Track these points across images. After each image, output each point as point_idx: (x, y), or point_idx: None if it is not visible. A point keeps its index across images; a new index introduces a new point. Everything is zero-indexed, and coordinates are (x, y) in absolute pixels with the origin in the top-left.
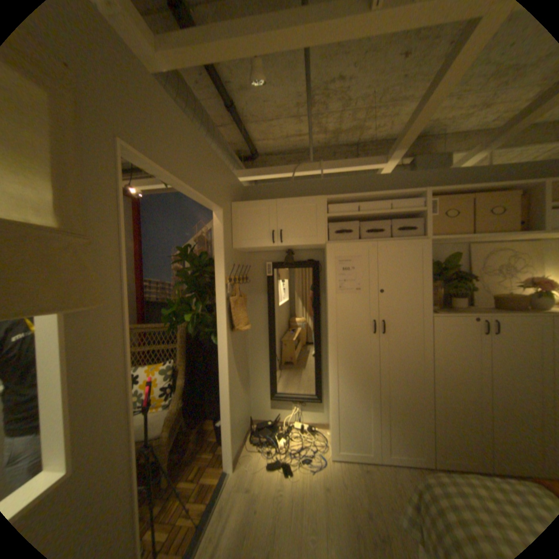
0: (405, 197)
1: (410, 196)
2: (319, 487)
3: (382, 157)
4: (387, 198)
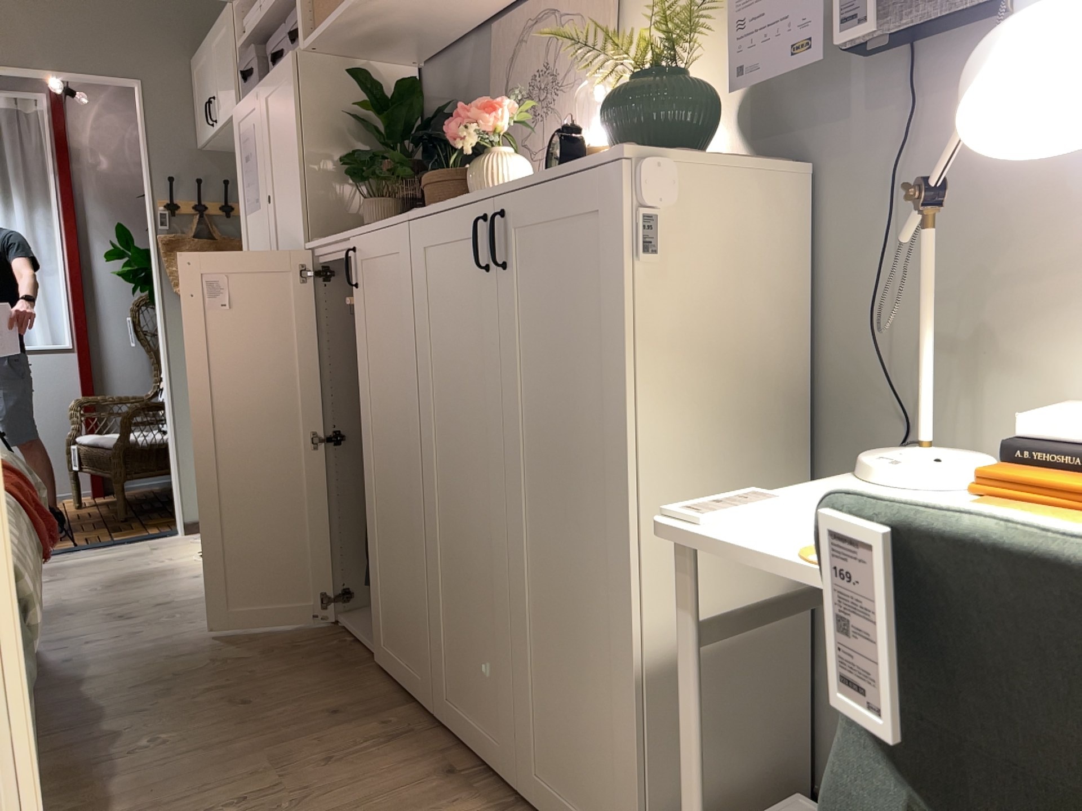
0: None
1: None
2: (199, 572)
3: None
4: None
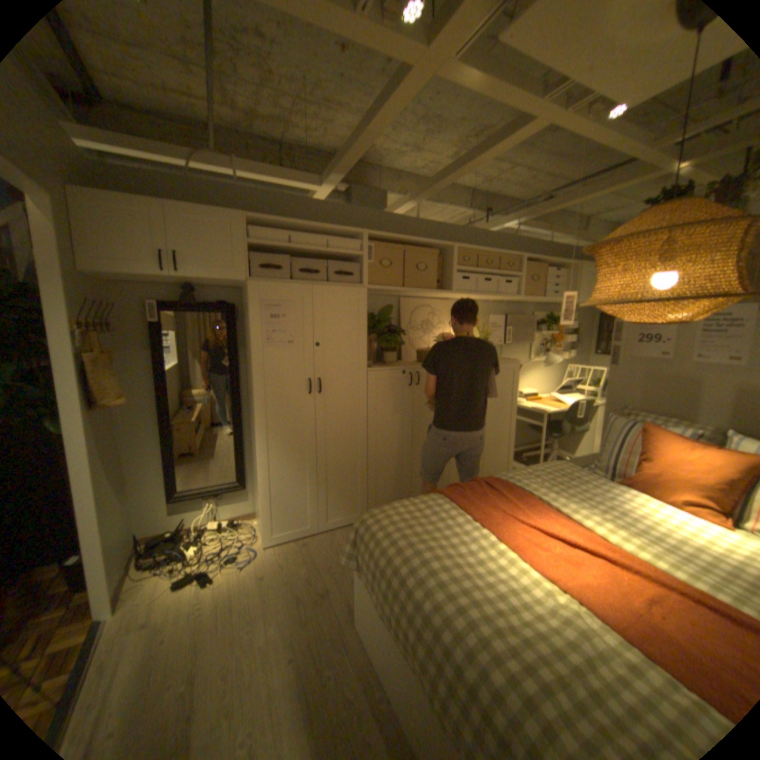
0: (343, 235)
1: (348, 235)
2: (250, 579)
3: (317, 176)
4: (323, 232)
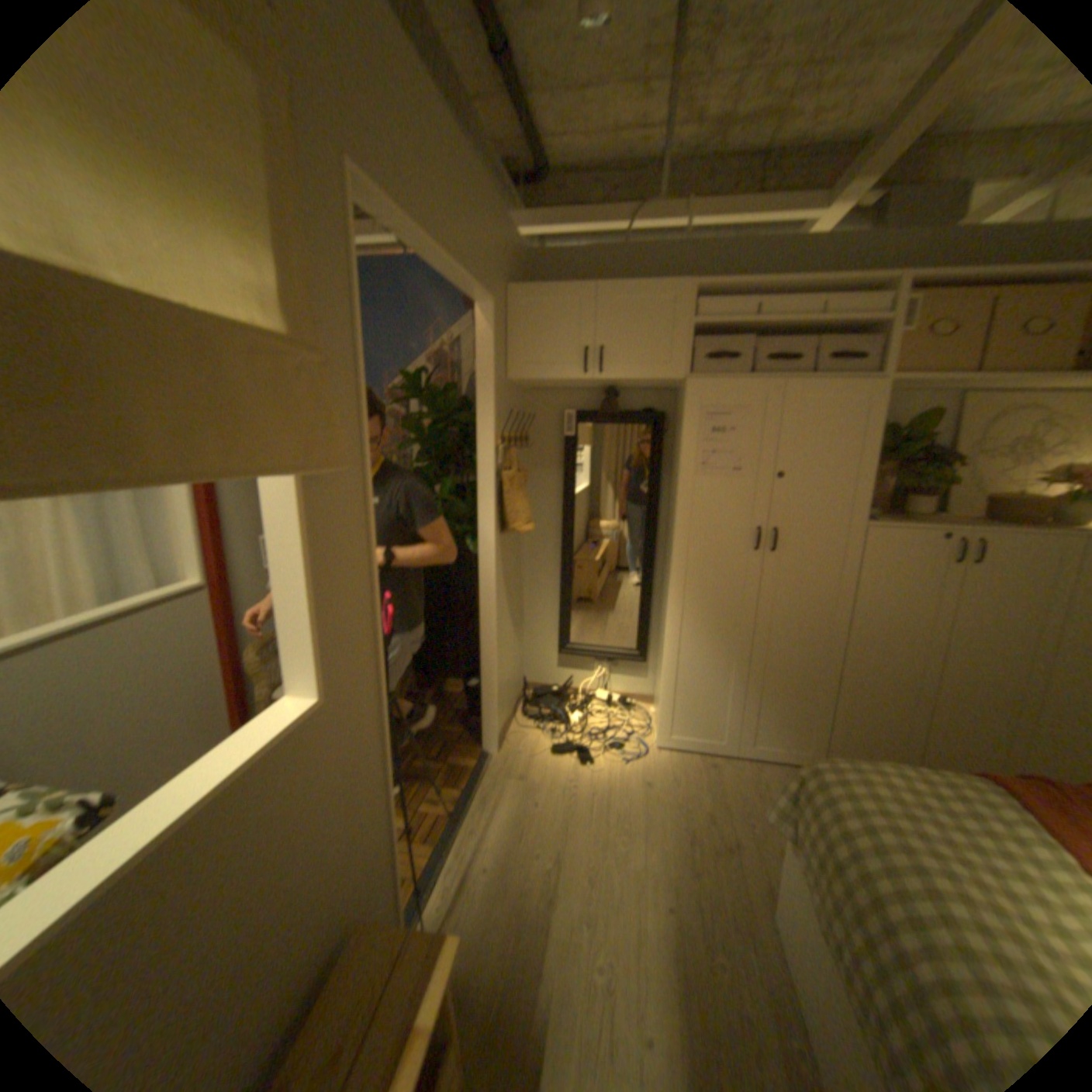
0: (856, 289)
1: (867, 287)
2: (636, 781)
3: (821, 194)
4: (819, 289)
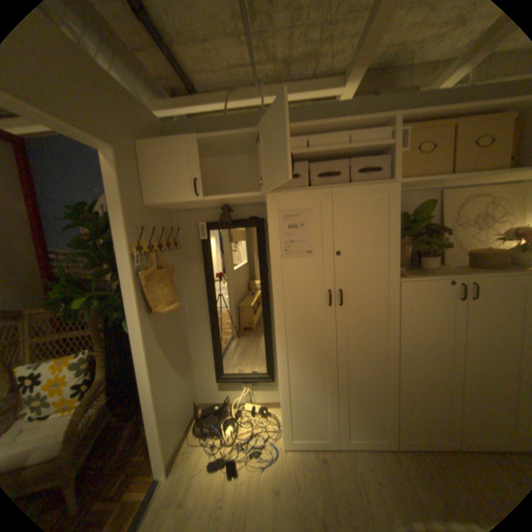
0: (368, 127)
1: (374, 125)
2: (267, 489)
3: (339, 77)
4: (345, 128)
